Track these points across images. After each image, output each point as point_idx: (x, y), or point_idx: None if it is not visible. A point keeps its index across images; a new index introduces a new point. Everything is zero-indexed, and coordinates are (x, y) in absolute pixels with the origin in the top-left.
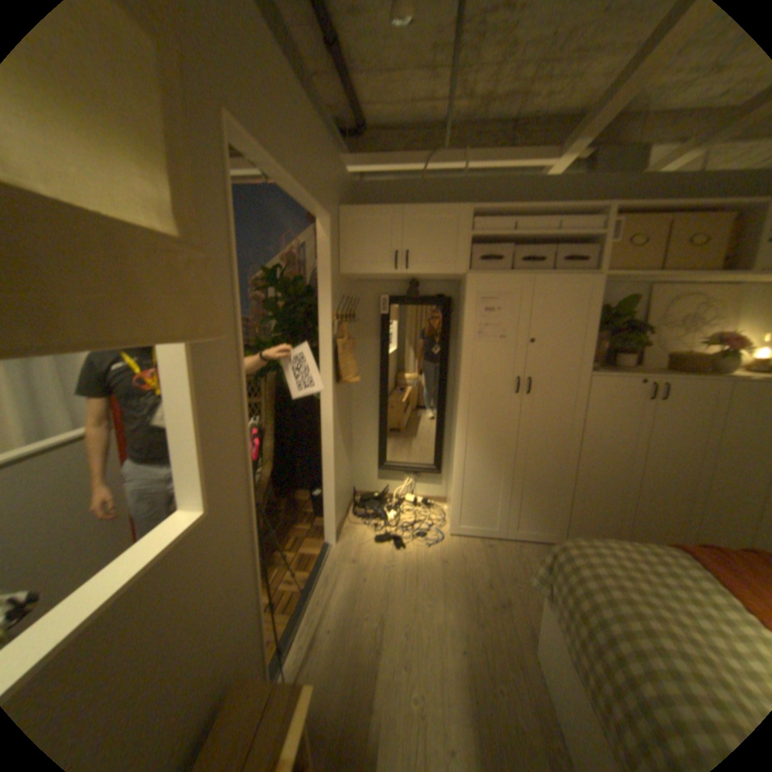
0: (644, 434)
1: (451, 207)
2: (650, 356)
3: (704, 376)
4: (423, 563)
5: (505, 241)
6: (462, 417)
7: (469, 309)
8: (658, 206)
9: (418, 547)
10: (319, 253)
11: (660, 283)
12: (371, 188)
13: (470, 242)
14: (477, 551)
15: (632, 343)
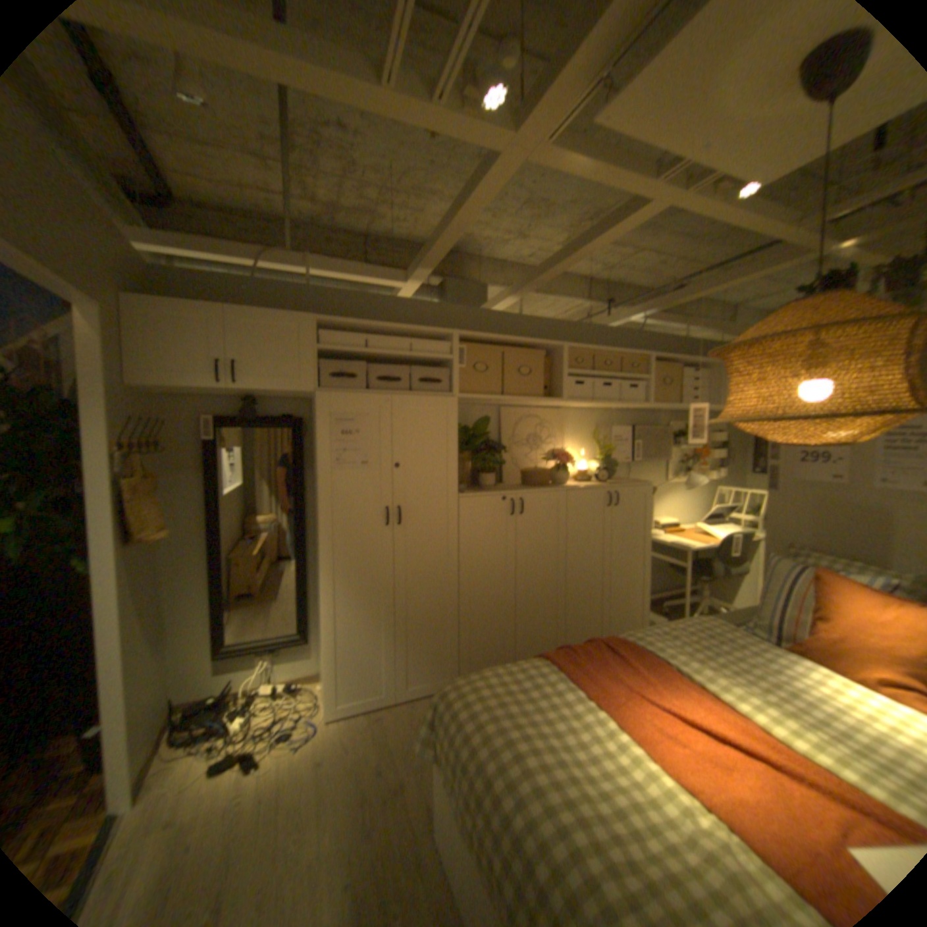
0: (509, 550)
1: (287, 315)
2: (506, 474)
3: (545, 488)
4: (284, 781)
5: (357, 358)
6: (324, 564)
7: (321, 433)
8: (490, 339)
9: (276, 759)
10: (78, 354)
11: (504, 407)
12: (174, 275)
13: (316, 356)
14: (359, 732)
15: (488, 462)
